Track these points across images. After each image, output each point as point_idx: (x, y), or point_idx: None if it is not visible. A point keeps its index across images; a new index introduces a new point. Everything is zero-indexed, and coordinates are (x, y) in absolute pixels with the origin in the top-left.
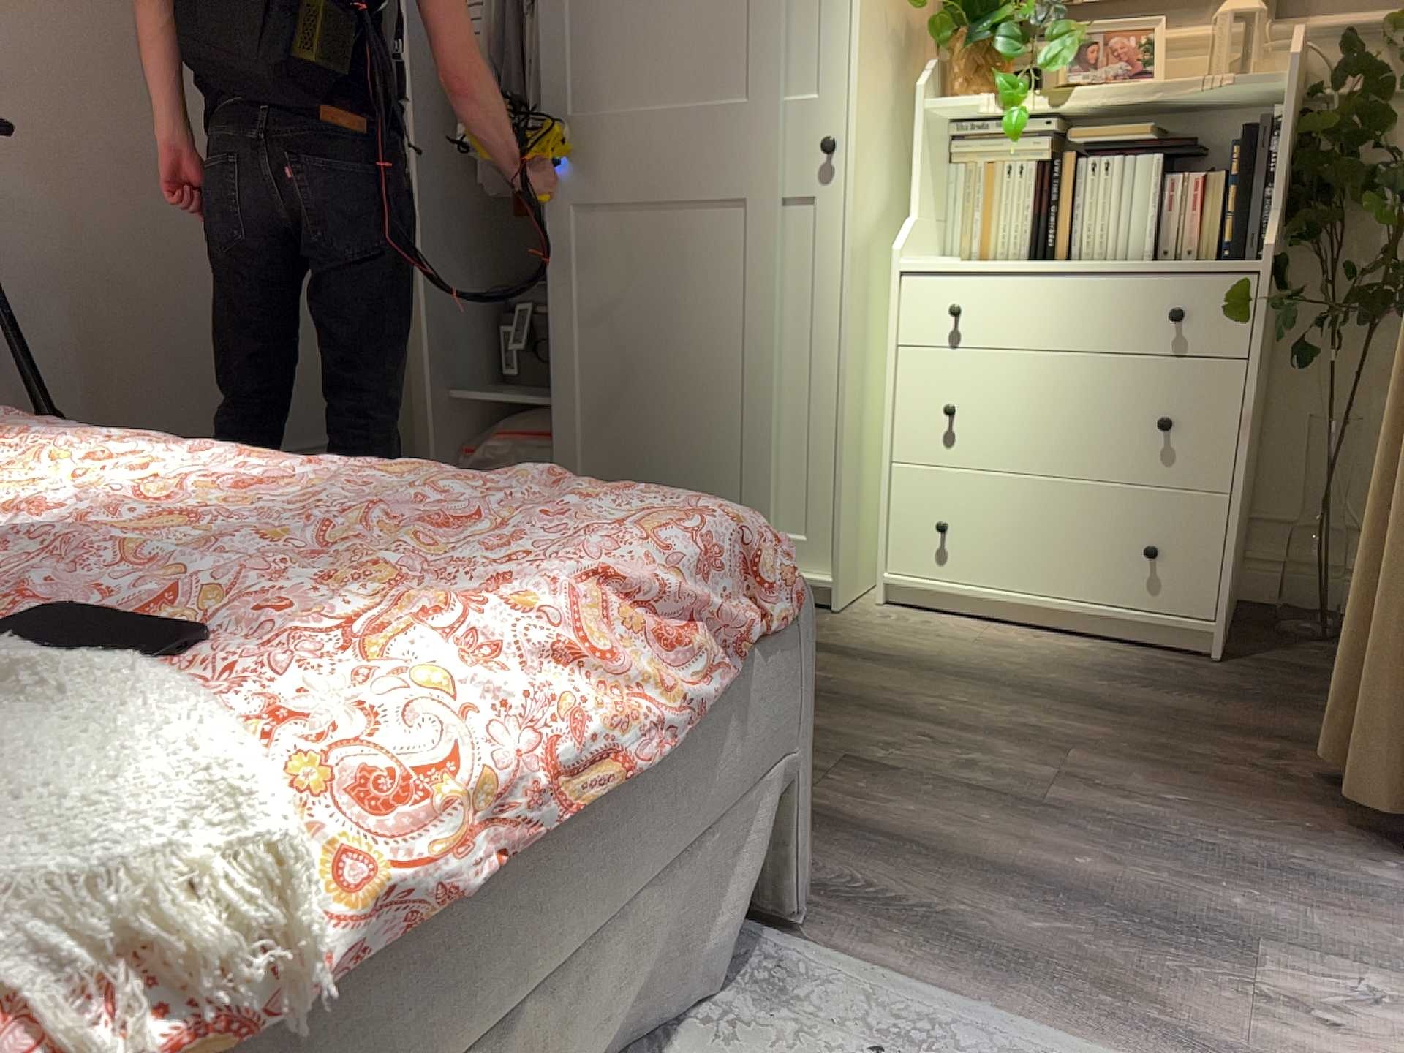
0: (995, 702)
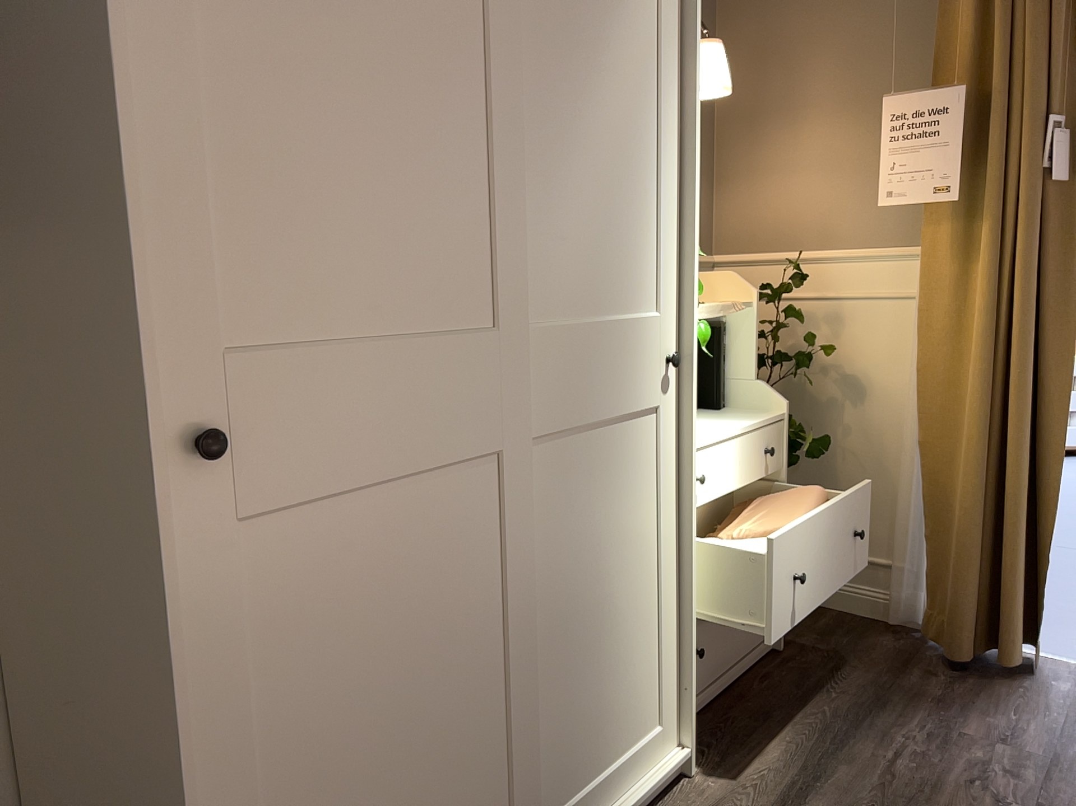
0: (882, 740)
